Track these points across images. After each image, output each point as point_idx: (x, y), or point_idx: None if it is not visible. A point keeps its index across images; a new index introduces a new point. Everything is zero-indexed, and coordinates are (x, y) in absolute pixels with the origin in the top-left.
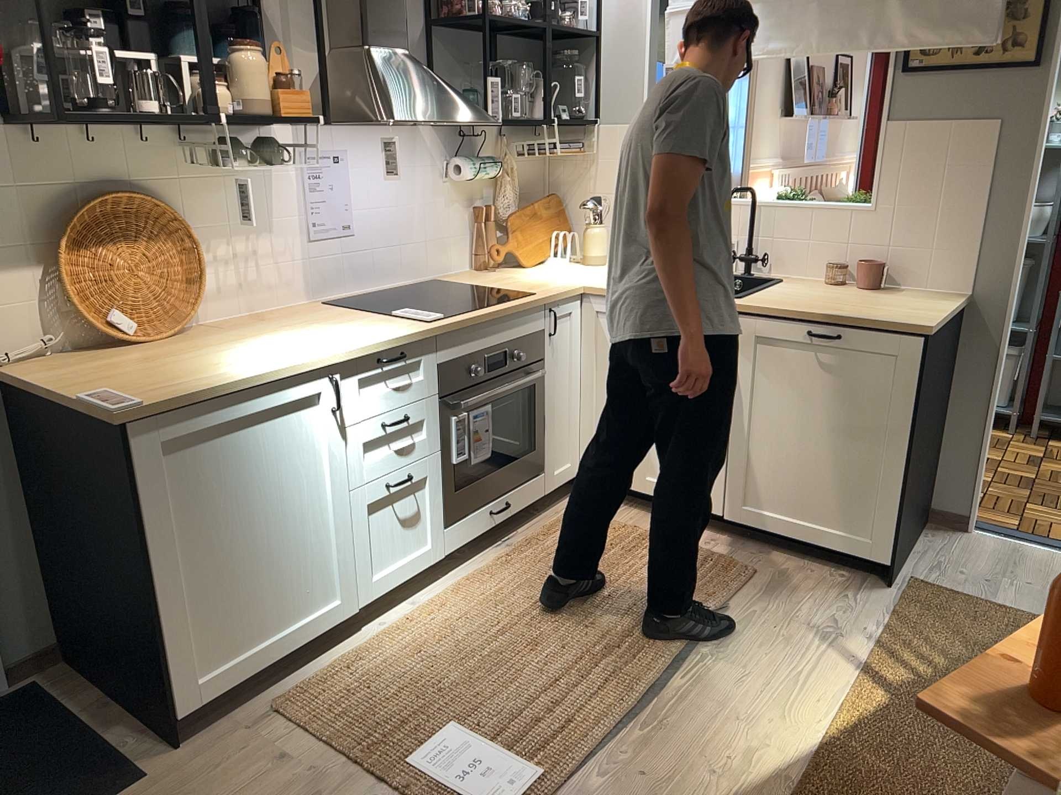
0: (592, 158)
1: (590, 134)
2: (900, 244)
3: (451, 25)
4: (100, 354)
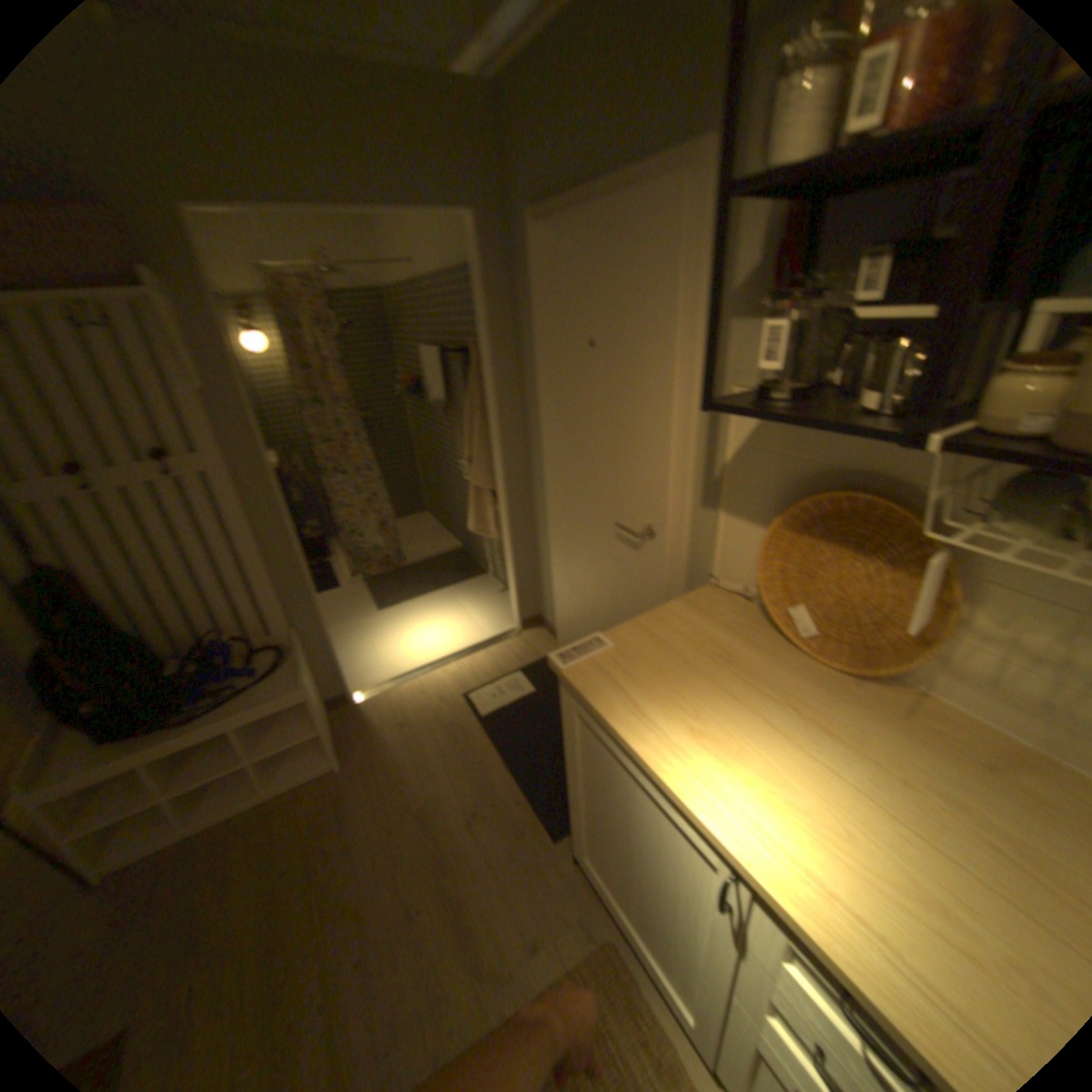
0: None
1: None
2: None
3: None
4: (759, 627)
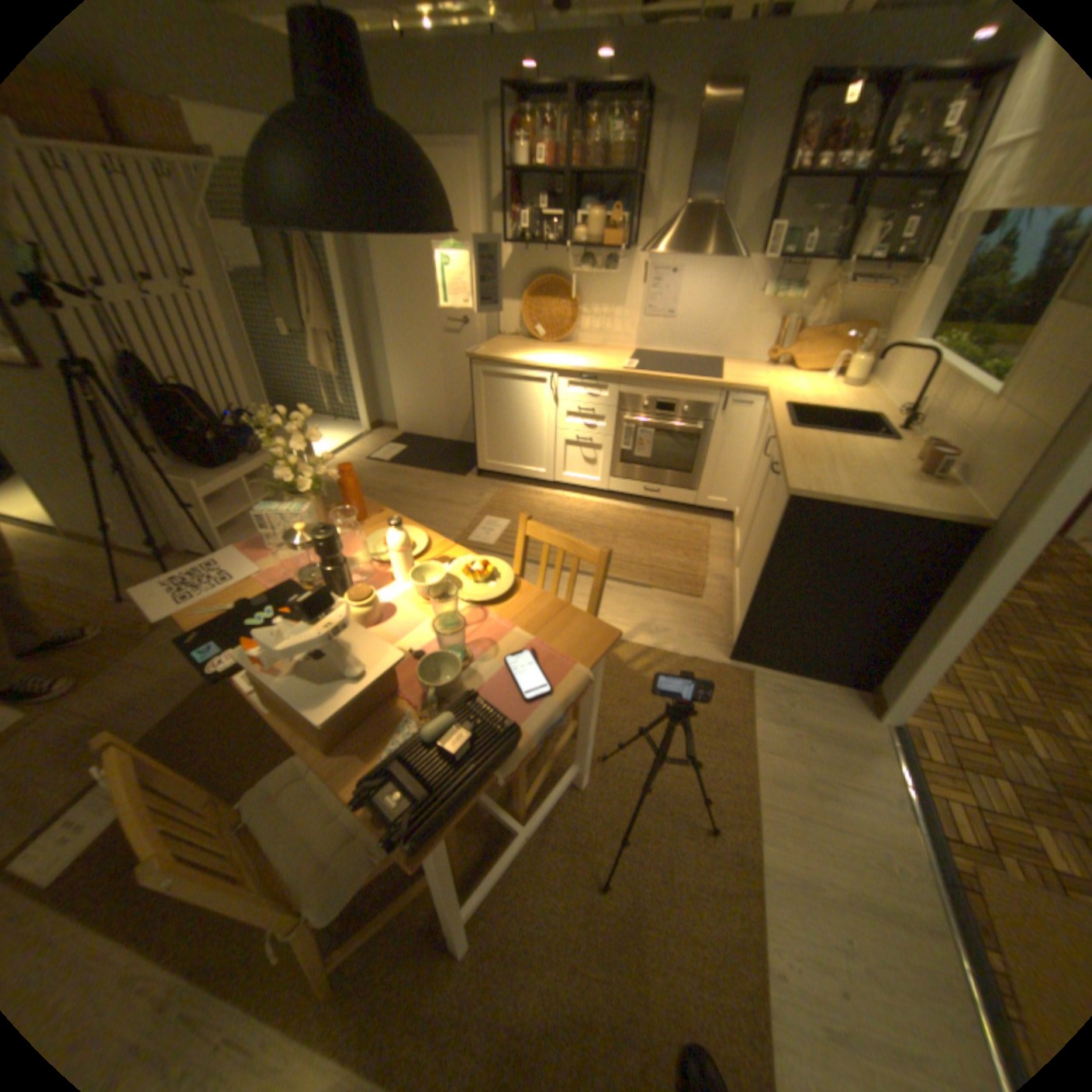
0: (912, 297)
1: (920, 274)
2: (989, 446)
3: (805, 176)
4: (526, 341)
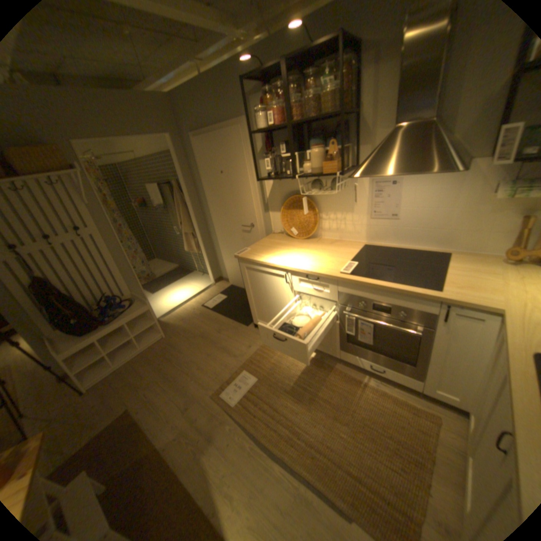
0: None
1: None
2: None
3: None
4: (285, 237)
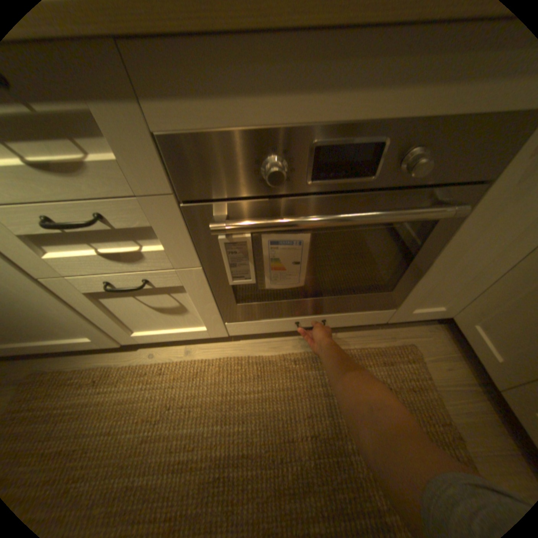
0: None
1: None
2: None
3: None
4: None
